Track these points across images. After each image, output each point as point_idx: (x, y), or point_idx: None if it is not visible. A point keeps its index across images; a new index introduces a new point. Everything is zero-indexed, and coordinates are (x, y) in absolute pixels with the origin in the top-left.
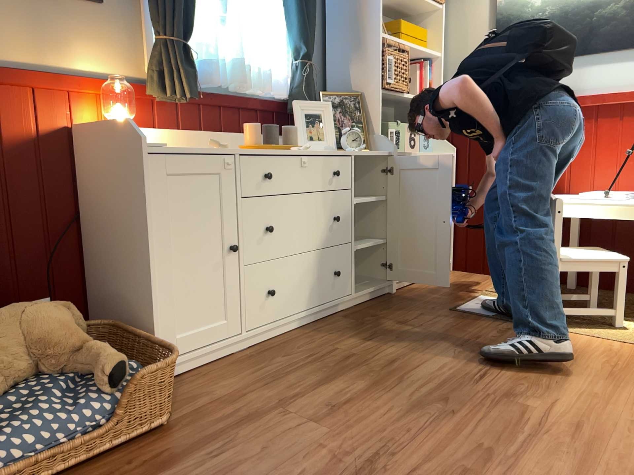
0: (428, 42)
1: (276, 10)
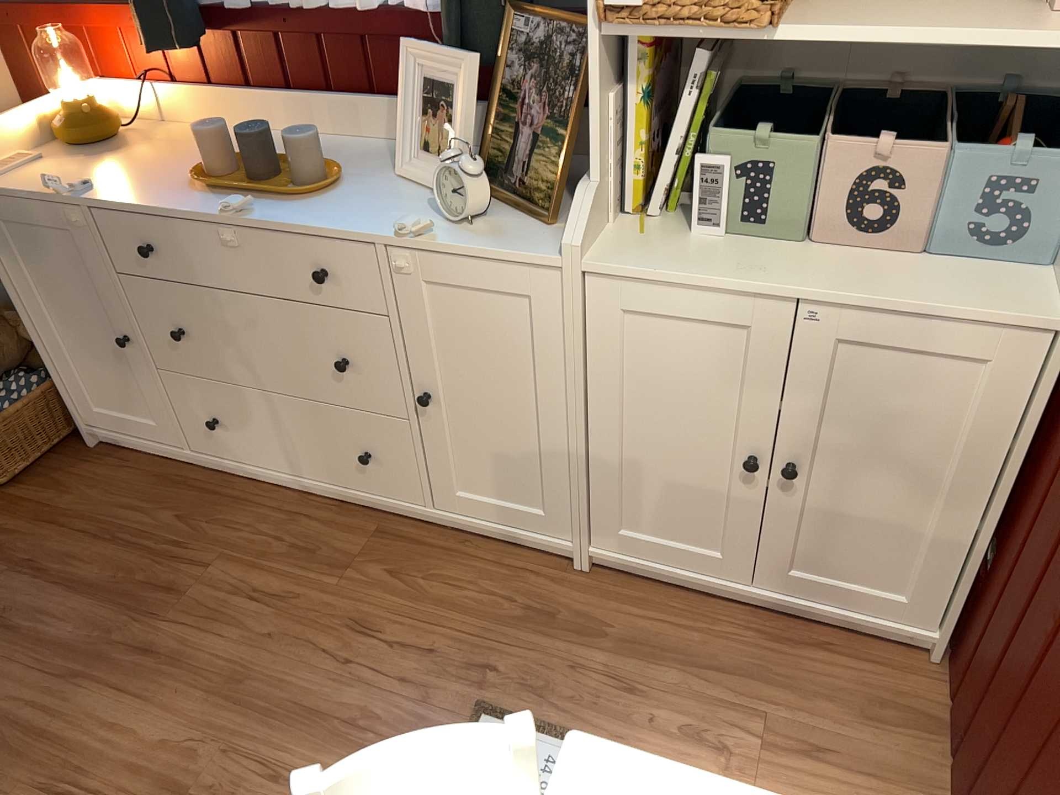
0: None
1: None
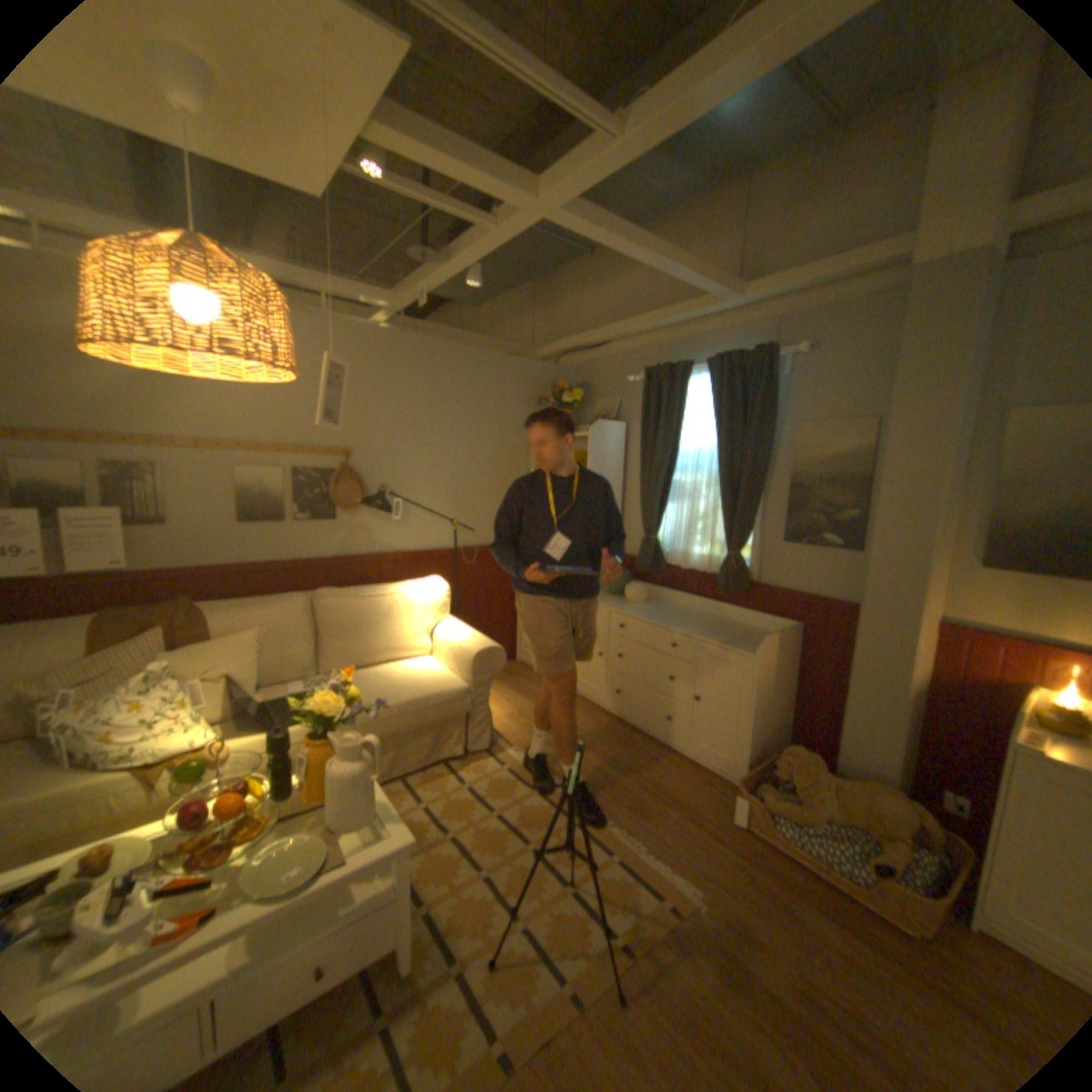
0: None
1: None
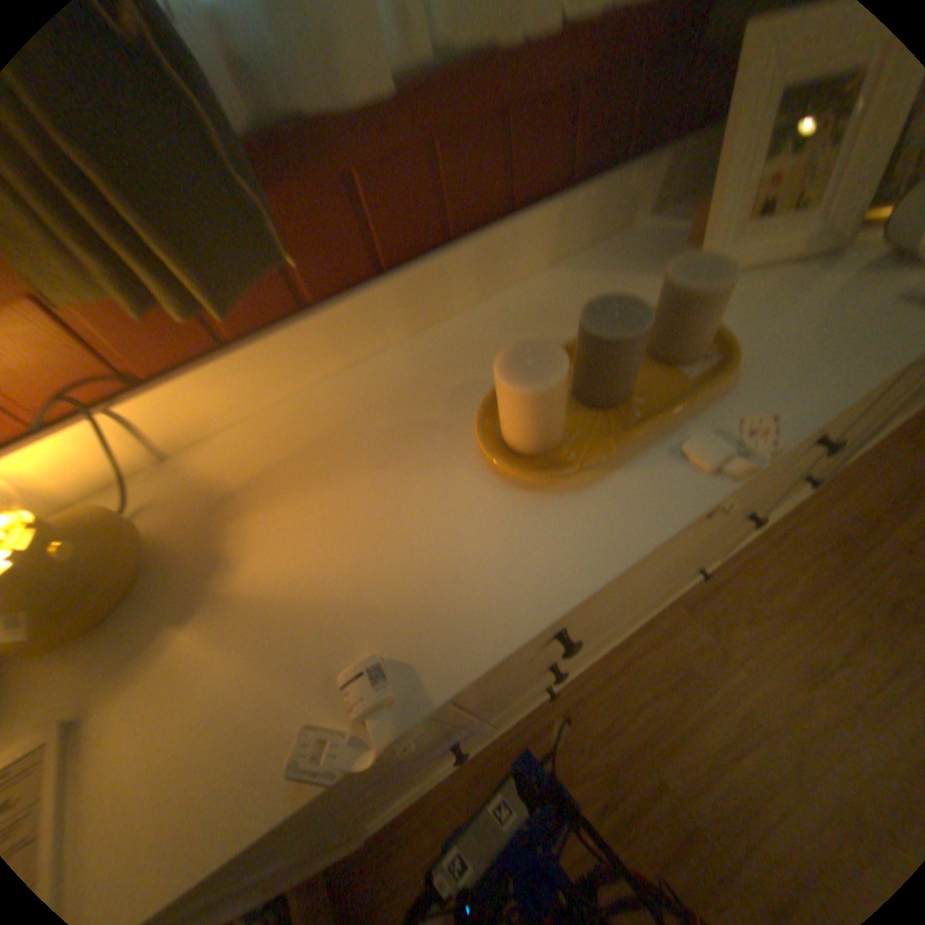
0: None
1: None
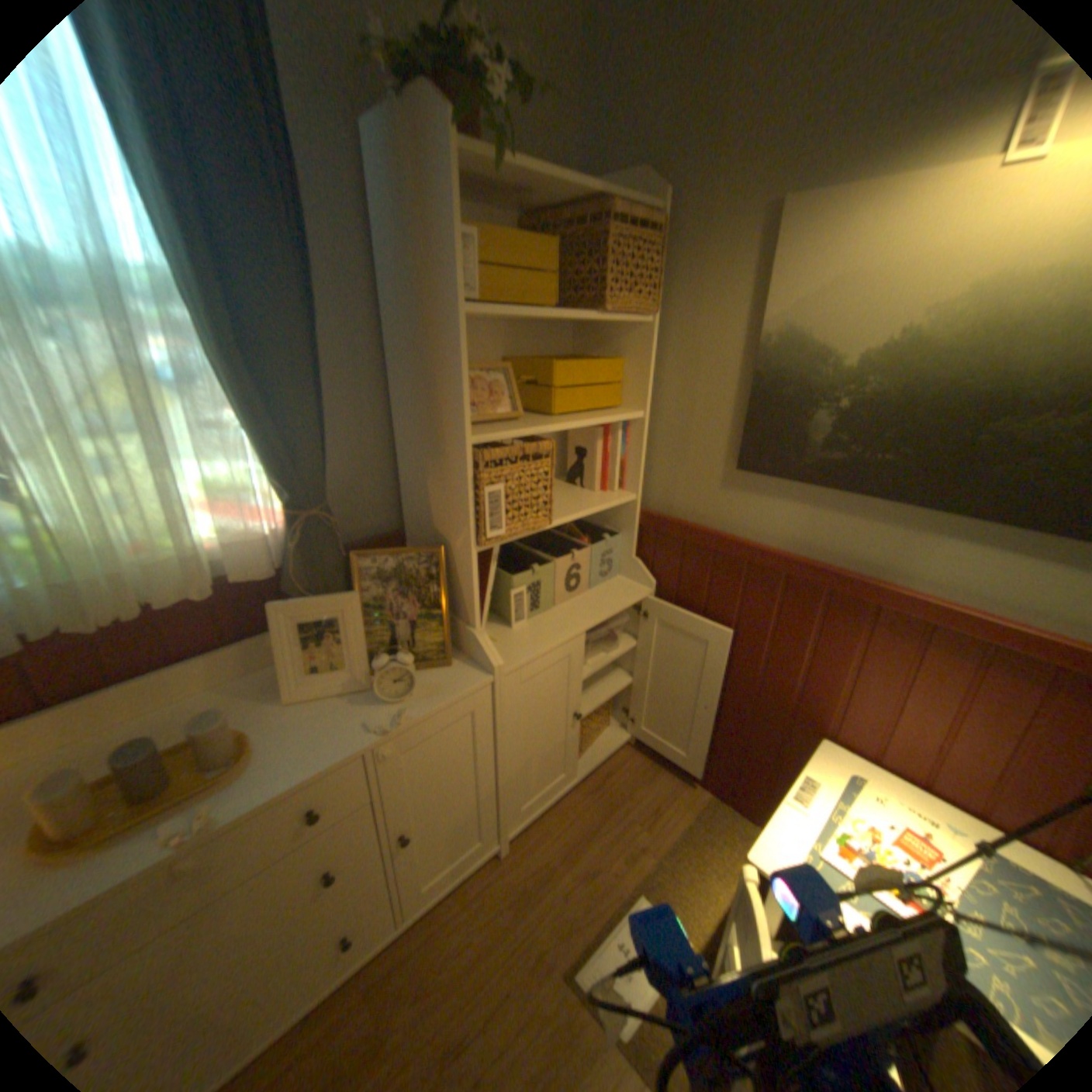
0: (626, 381)
1: (213, 398)
